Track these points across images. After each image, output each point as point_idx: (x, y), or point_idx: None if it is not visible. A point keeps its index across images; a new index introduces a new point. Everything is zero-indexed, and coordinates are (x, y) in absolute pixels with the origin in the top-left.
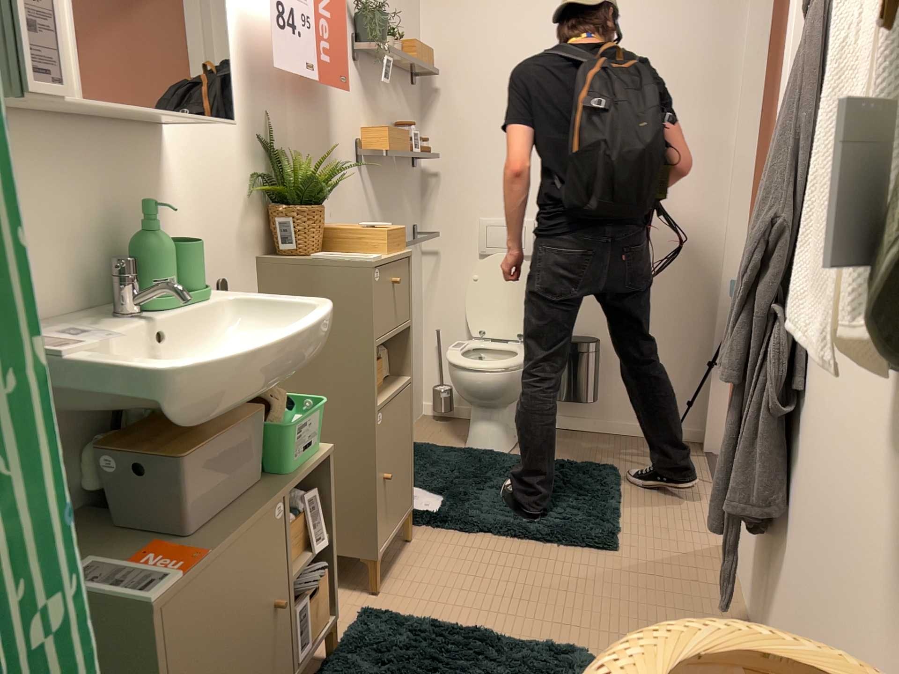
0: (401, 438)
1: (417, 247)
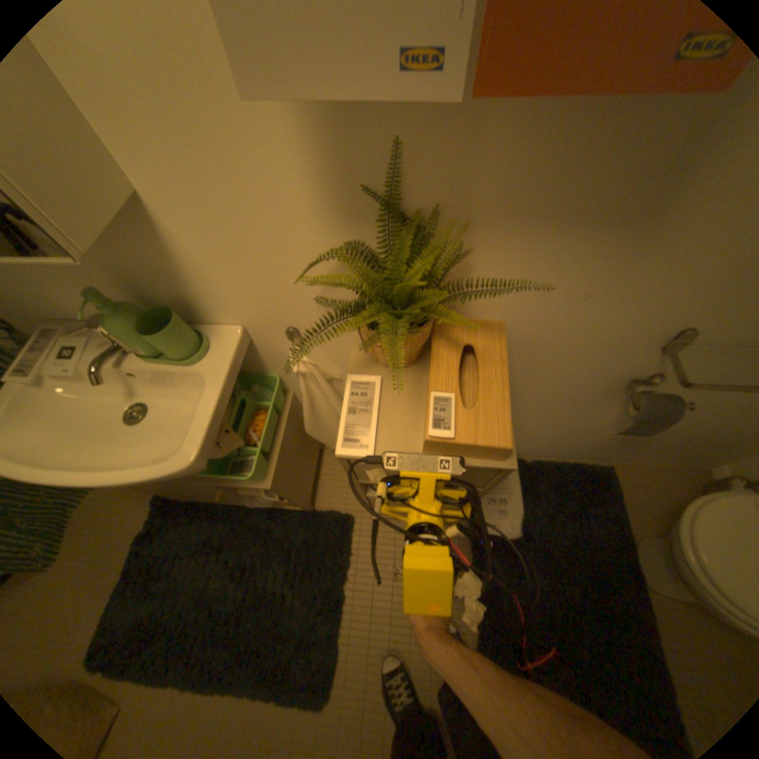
0: None
1: None
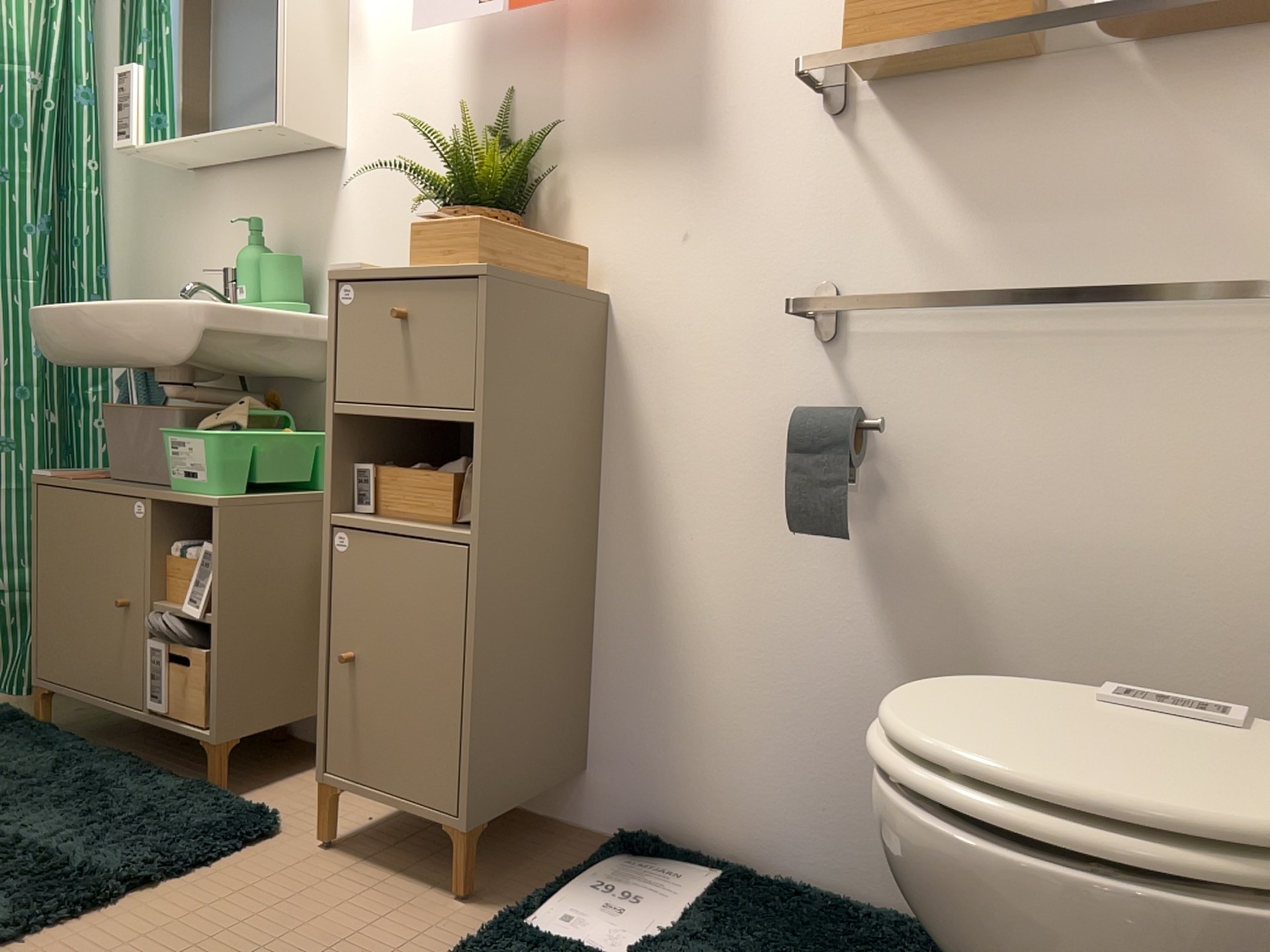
0: (418, 627)
1: None
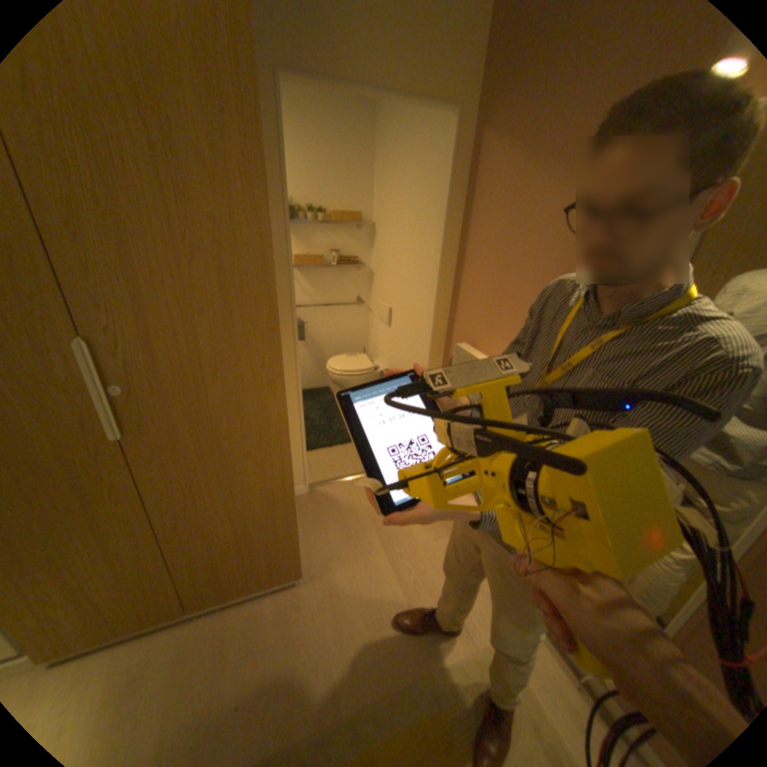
0: None
1: (361, 308)
